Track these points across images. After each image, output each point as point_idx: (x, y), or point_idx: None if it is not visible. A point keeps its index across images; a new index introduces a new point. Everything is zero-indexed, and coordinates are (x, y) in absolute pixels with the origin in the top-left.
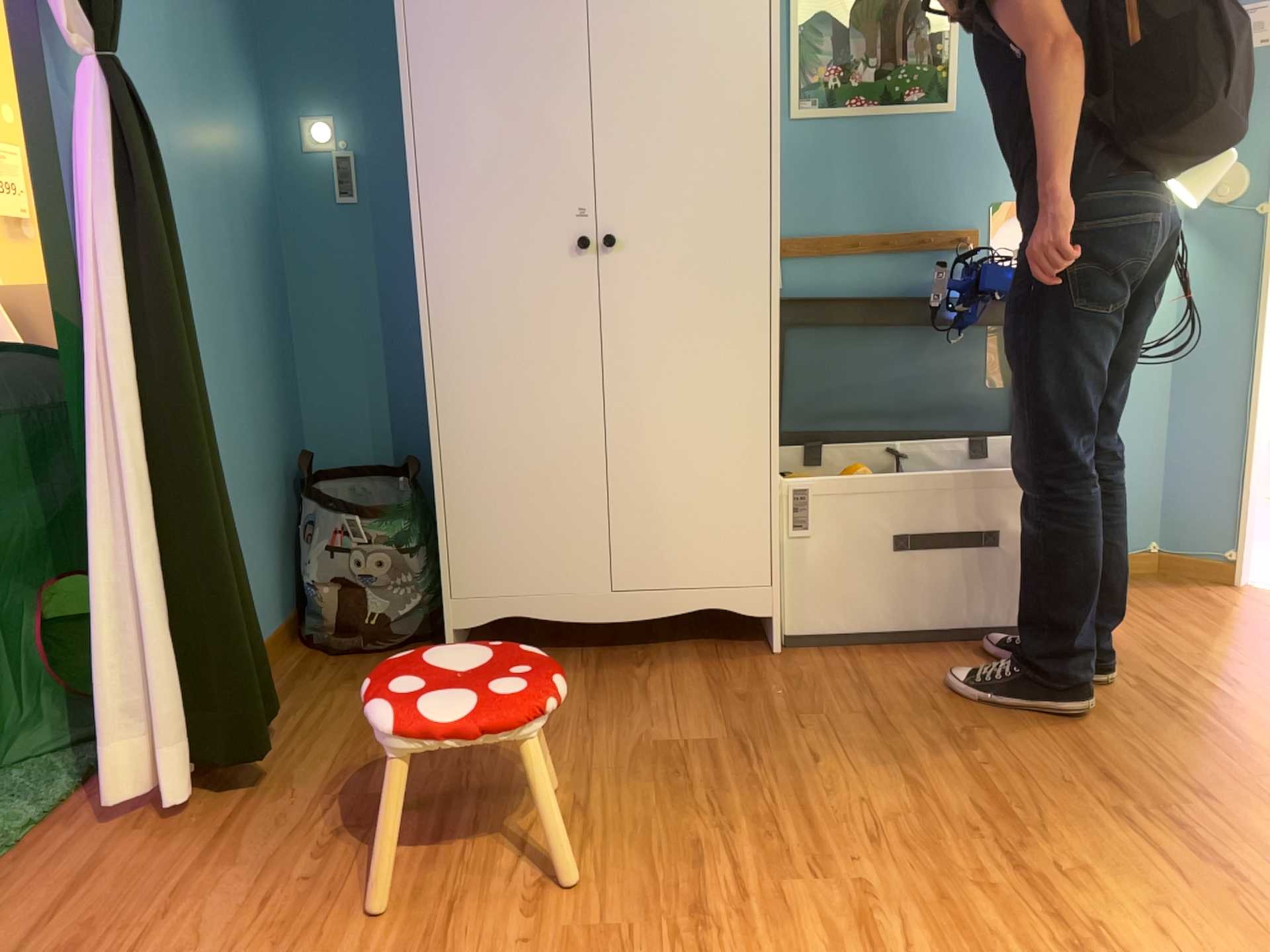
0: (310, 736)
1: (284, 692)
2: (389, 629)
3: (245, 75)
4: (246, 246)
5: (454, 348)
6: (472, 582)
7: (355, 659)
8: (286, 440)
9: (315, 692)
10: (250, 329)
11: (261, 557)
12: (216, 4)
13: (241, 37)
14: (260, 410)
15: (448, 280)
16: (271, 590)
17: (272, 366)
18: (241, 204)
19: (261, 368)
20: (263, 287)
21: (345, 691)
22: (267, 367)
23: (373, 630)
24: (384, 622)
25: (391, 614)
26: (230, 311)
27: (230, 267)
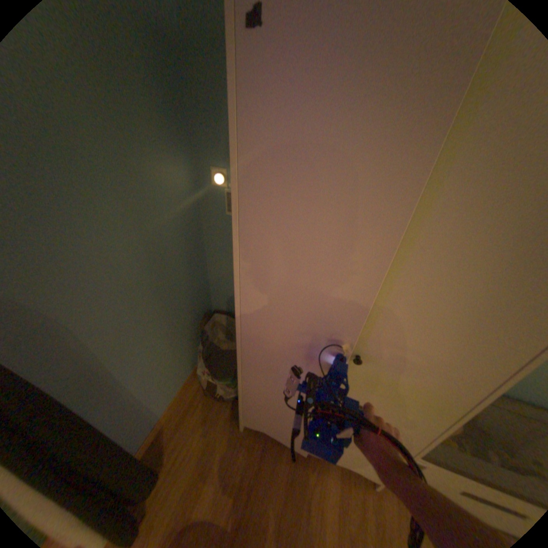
0: (174, 482)
1: (179, 427)
2: (225, 399)
3: (171, 146)
4: (171, 248)
5: (255, 360)
6: (253, 420)
7: (211, 406)
8: (197, 310)
9: (189, 432)
10: (174, 286)
11: (179, 365)
12: (140, 106)
13: (167, 121)
14: (180, 313)
15: (256, 336)
16: (185, 370)
17: (189, 288)
18: (167, 229)
19: (182, 296)
20: (184, 259)
21: (199, 438)
22: (185, 292)
23: (218, 399)
24: (223, 399)
25: (225, 397)
26: (157, 290)
27: (157, 269)
